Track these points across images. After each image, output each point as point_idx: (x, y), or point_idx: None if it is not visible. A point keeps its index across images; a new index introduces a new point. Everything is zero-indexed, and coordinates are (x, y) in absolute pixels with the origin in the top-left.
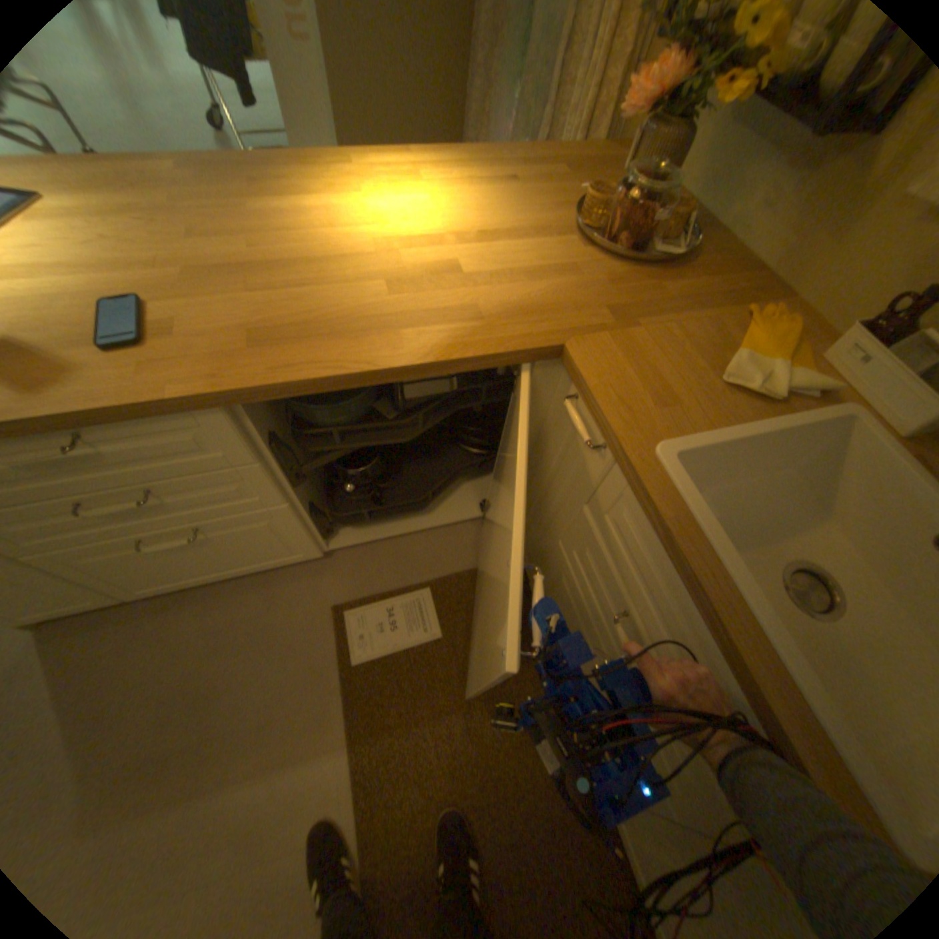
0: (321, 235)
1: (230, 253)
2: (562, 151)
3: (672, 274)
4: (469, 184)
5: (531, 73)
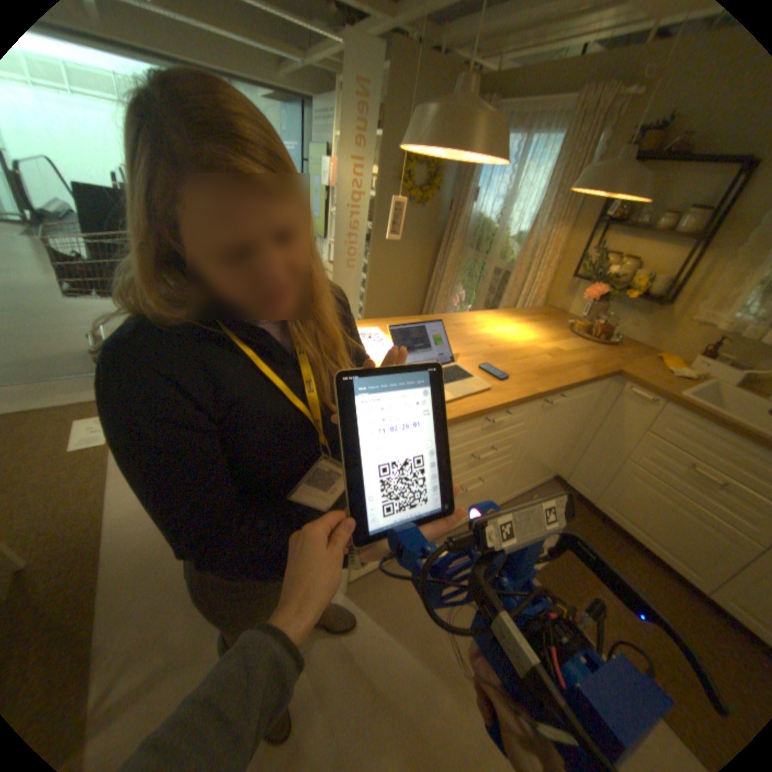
0: (505, 341)
1: (487, 349)
2: (534, 310)
3: (621, 347)
4: (523, 322)
5: (472, 281)
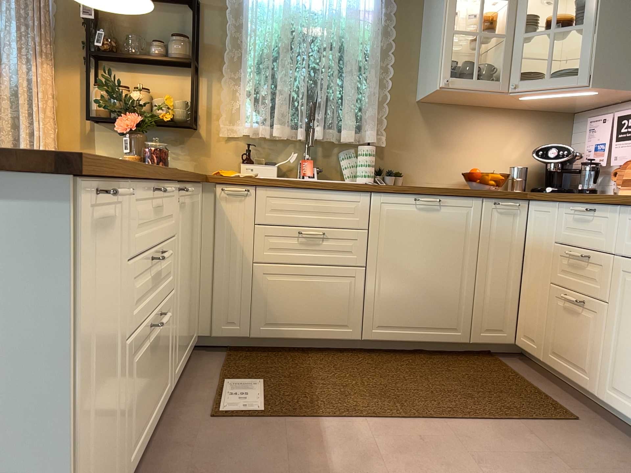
0: None
1: None
2: None
3: None
4: None
5: None
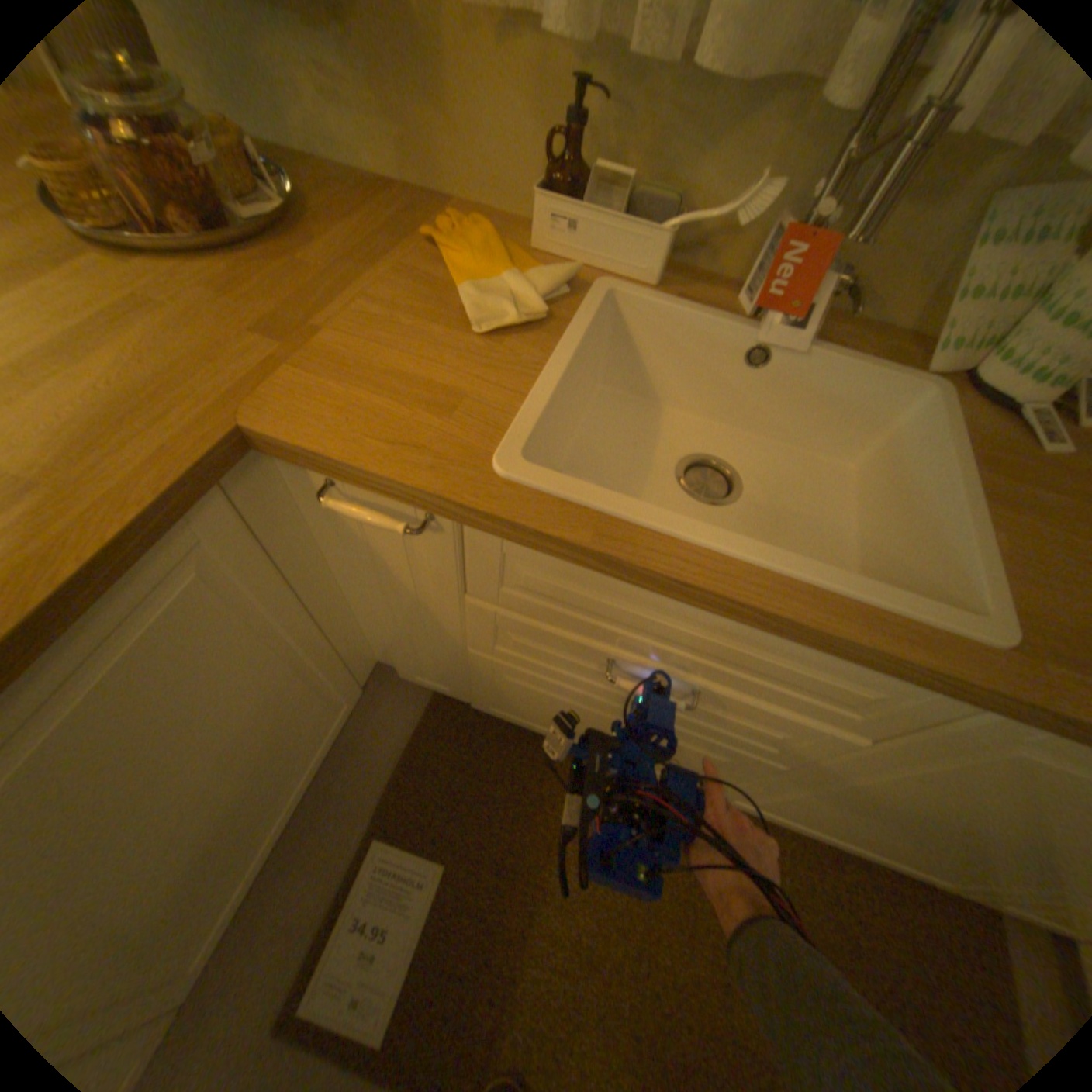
0: None
1: None
2: None
3: (294, 239)
4: None
5: None
